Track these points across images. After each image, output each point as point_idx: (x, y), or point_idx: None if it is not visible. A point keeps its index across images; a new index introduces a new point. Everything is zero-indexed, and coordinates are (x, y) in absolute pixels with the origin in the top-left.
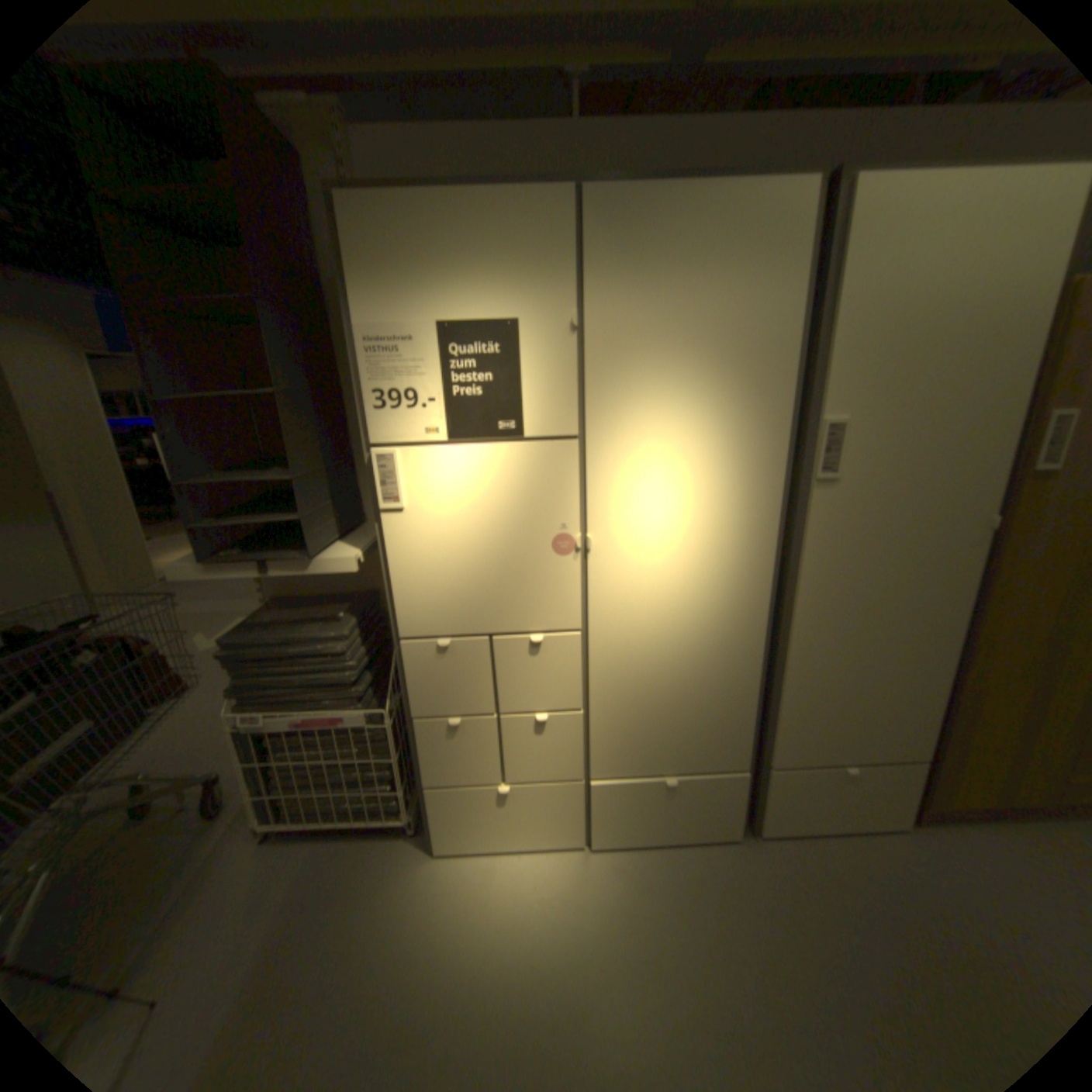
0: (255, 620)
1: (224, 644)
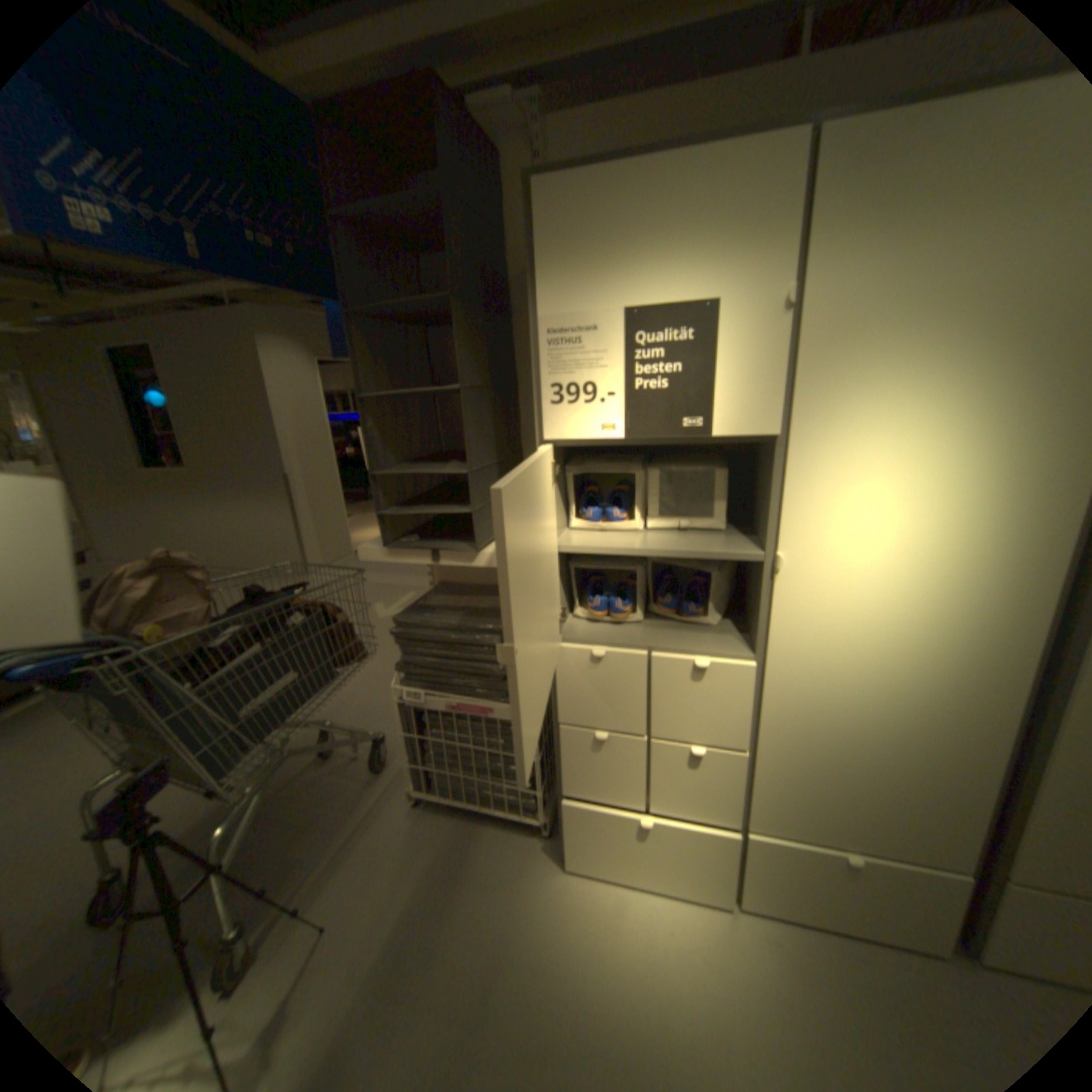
0: (424, 603)
1: (398, 622)
